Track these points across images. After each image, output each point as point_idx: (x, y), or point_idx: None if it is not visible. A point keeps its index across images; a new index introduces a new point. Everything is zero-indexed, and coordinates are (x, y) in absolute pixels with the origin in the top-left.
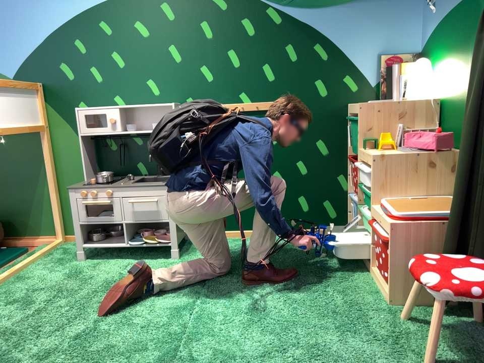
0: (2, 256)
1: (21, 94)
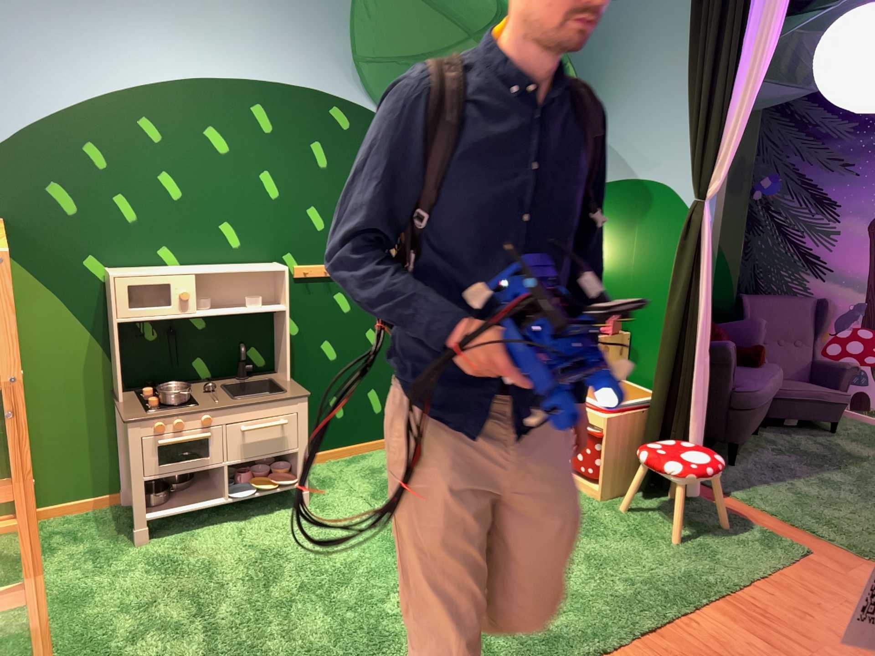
0: None
1: None
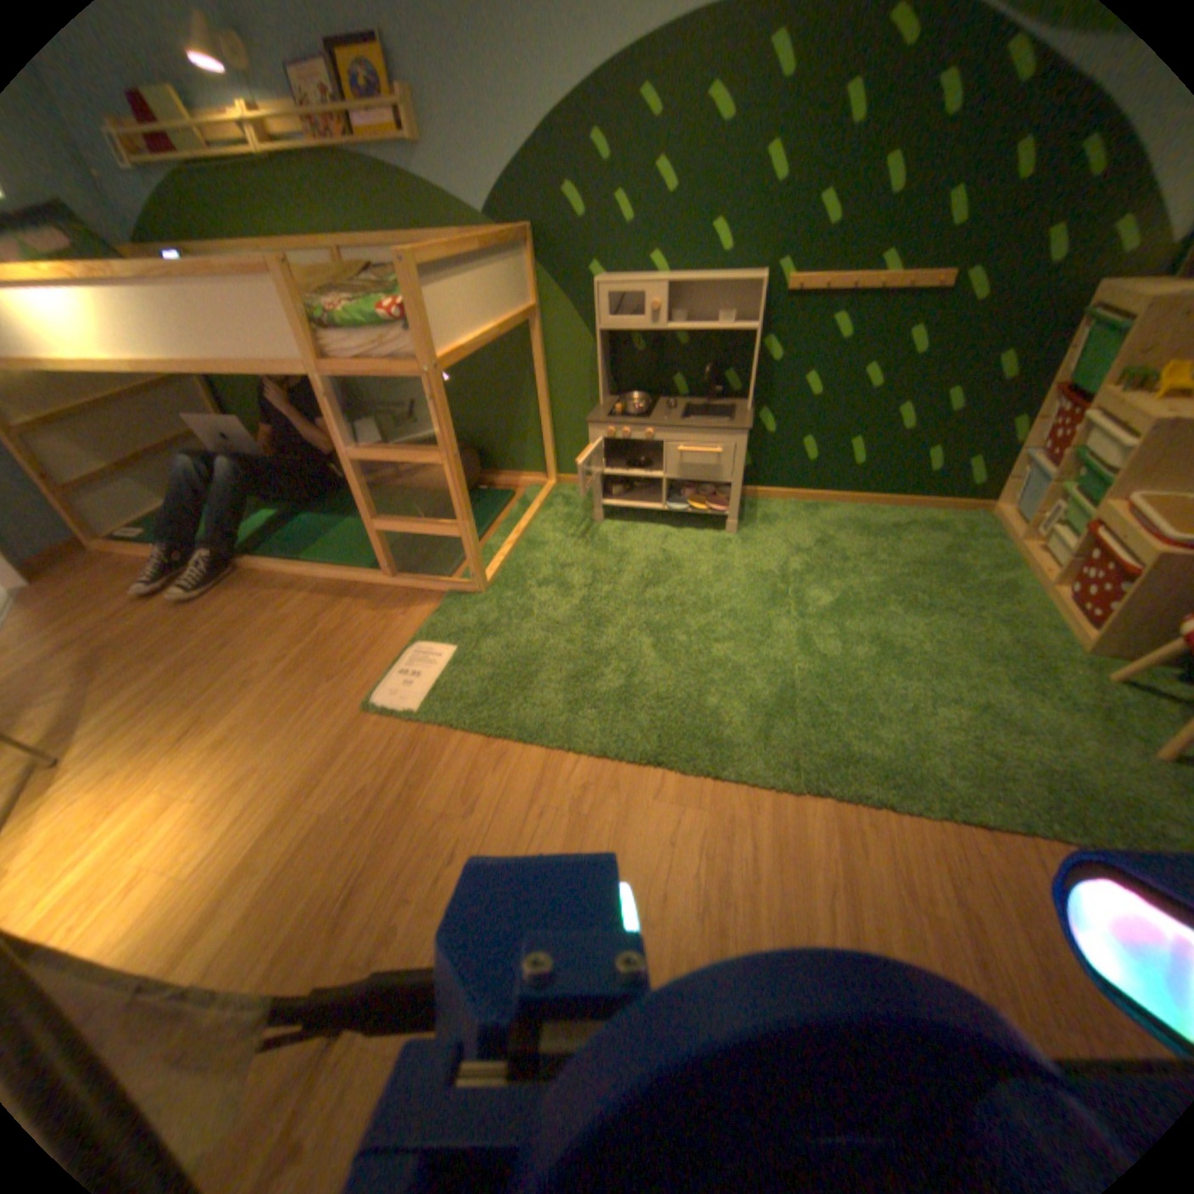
0: (491, 501)
1: (501, 243)
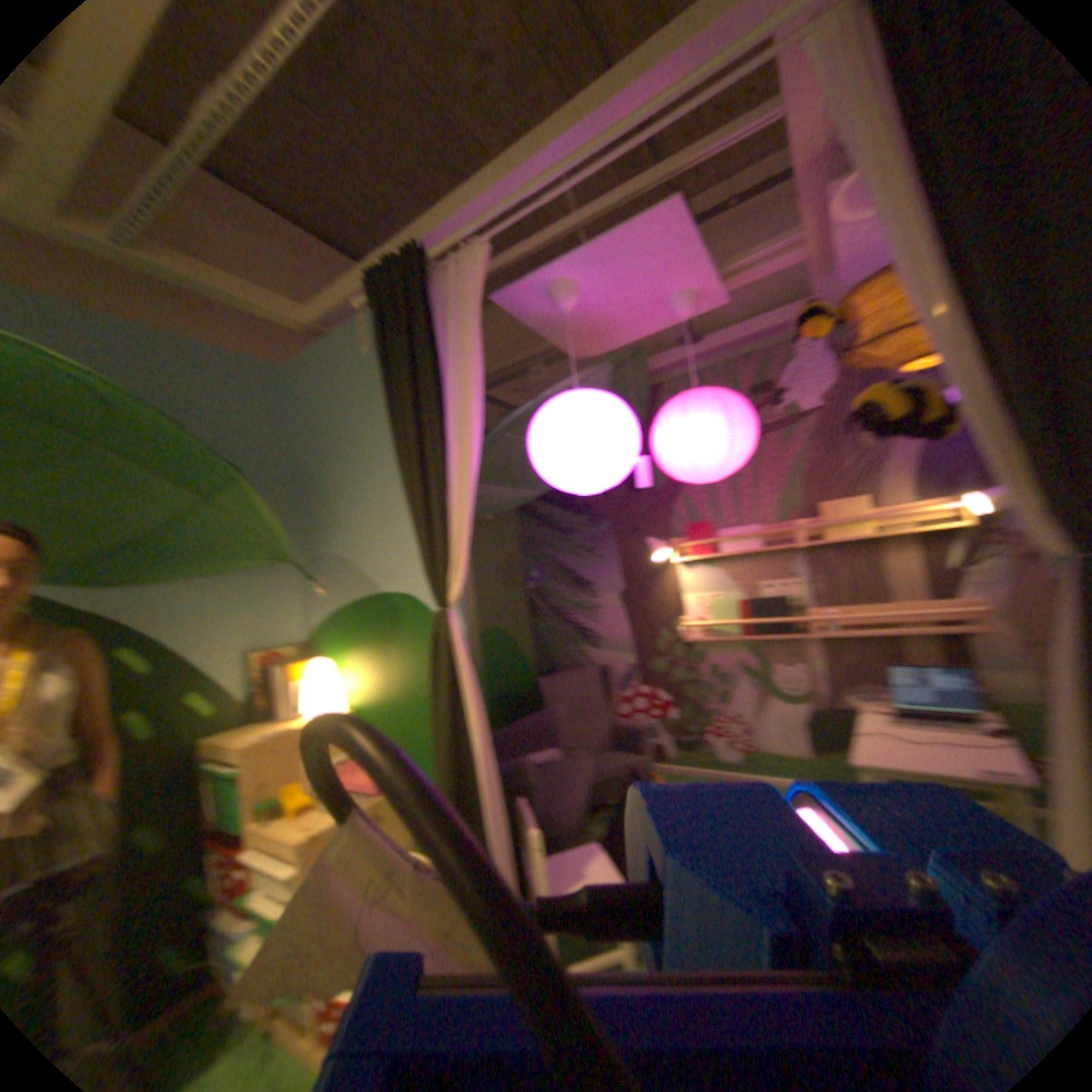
0: None
1: None
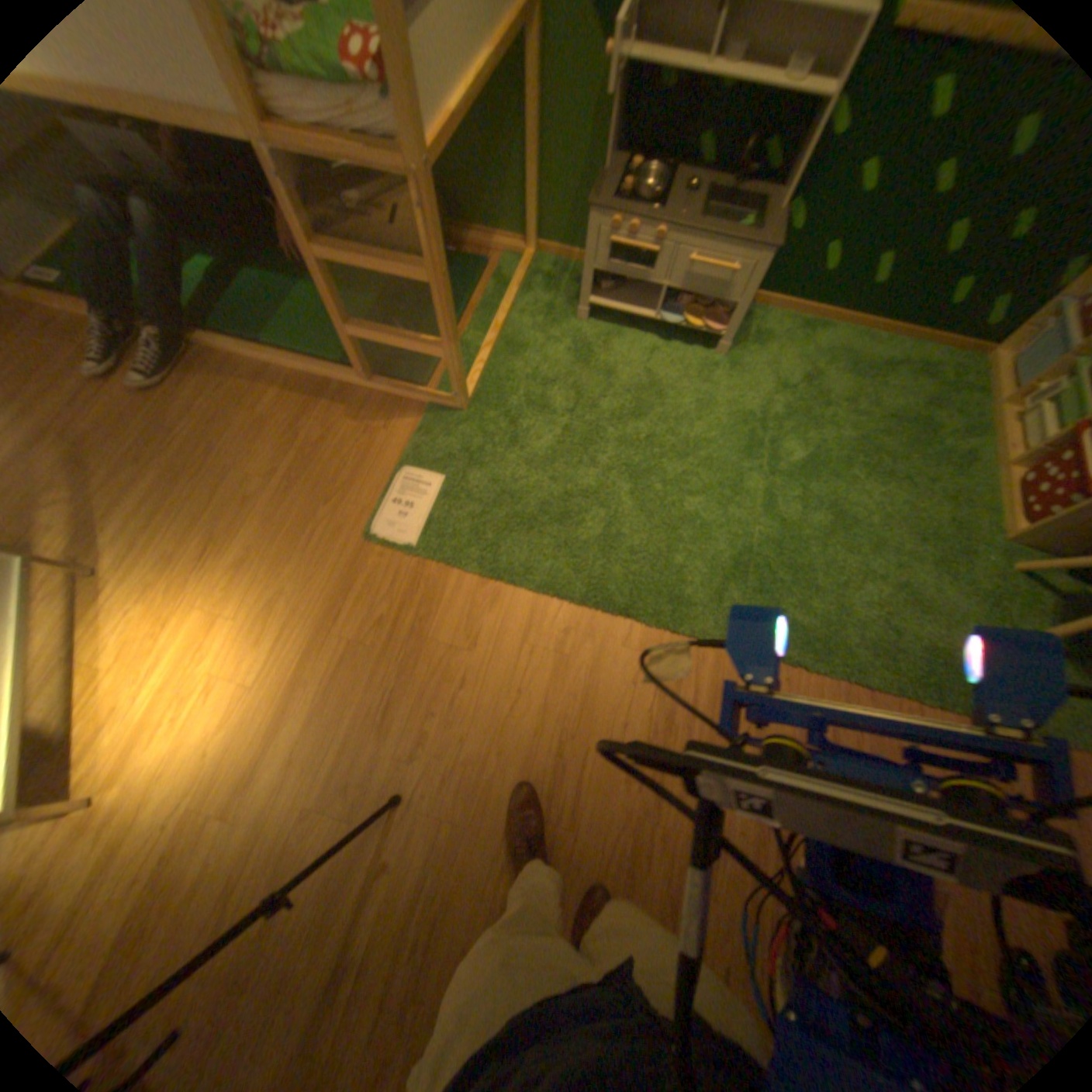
0: (465, 277)
1: None
